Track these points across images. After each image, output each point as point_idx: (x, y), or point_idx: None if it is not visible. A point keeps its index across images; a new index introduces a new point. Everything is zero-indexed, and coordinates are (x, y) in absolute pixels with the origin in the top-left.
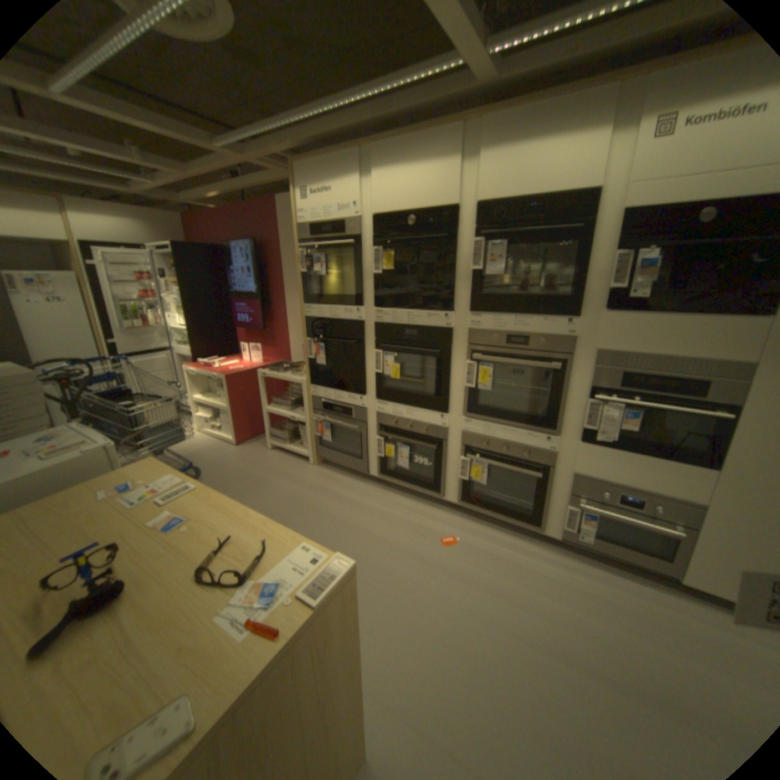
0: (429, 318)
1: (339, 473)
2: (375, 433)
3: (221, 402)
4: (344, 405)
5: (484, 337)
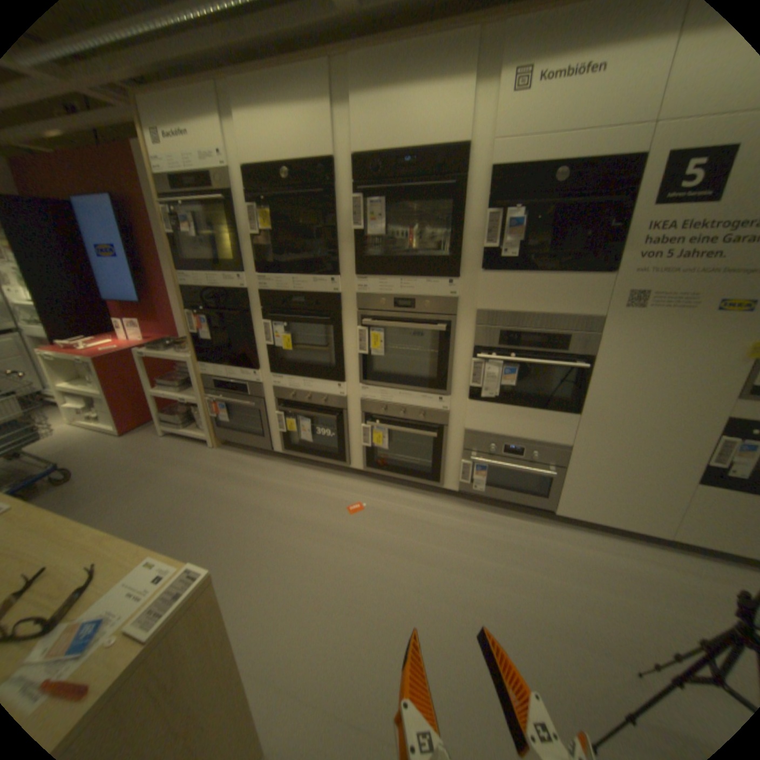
0: (314, 282)
1: (241, 453)
2: (274, 408)
3: (92, 388)
4: (237, 381)
5: (372, 302)
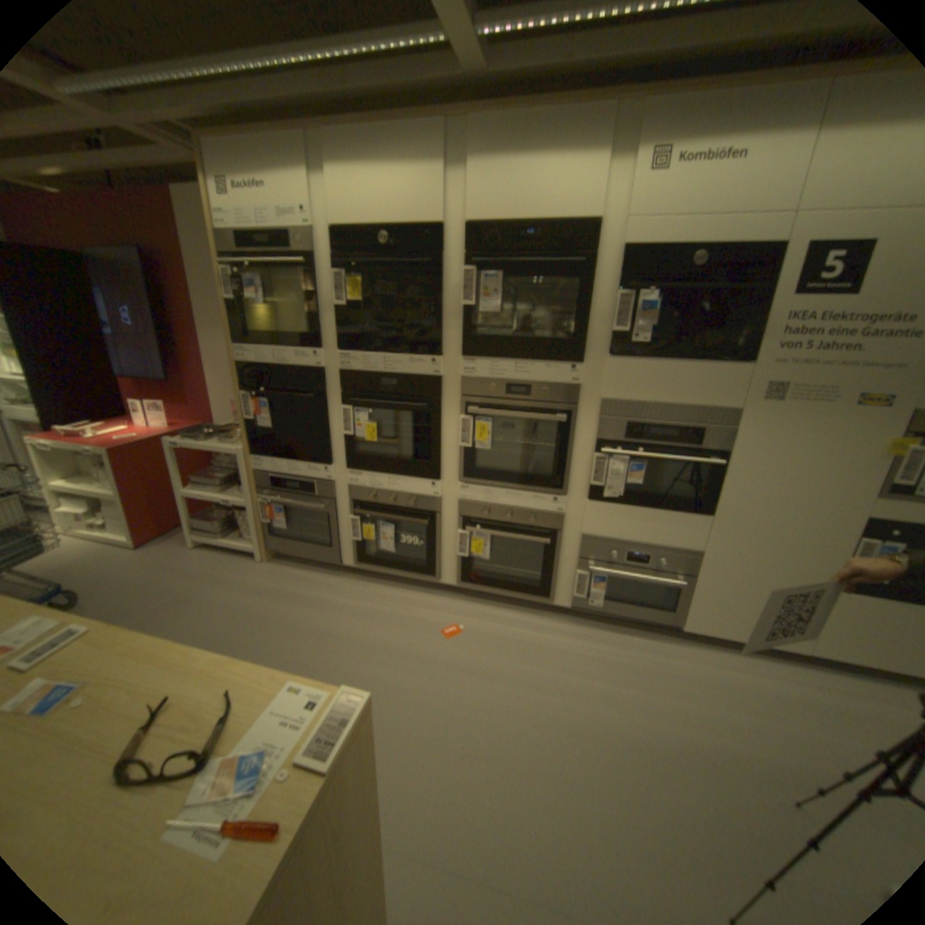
0: (412, 364)
1: (299, 568)
2: (347, 512)
3: (102, 488)
4: (302, 479)
5: (480, 387)
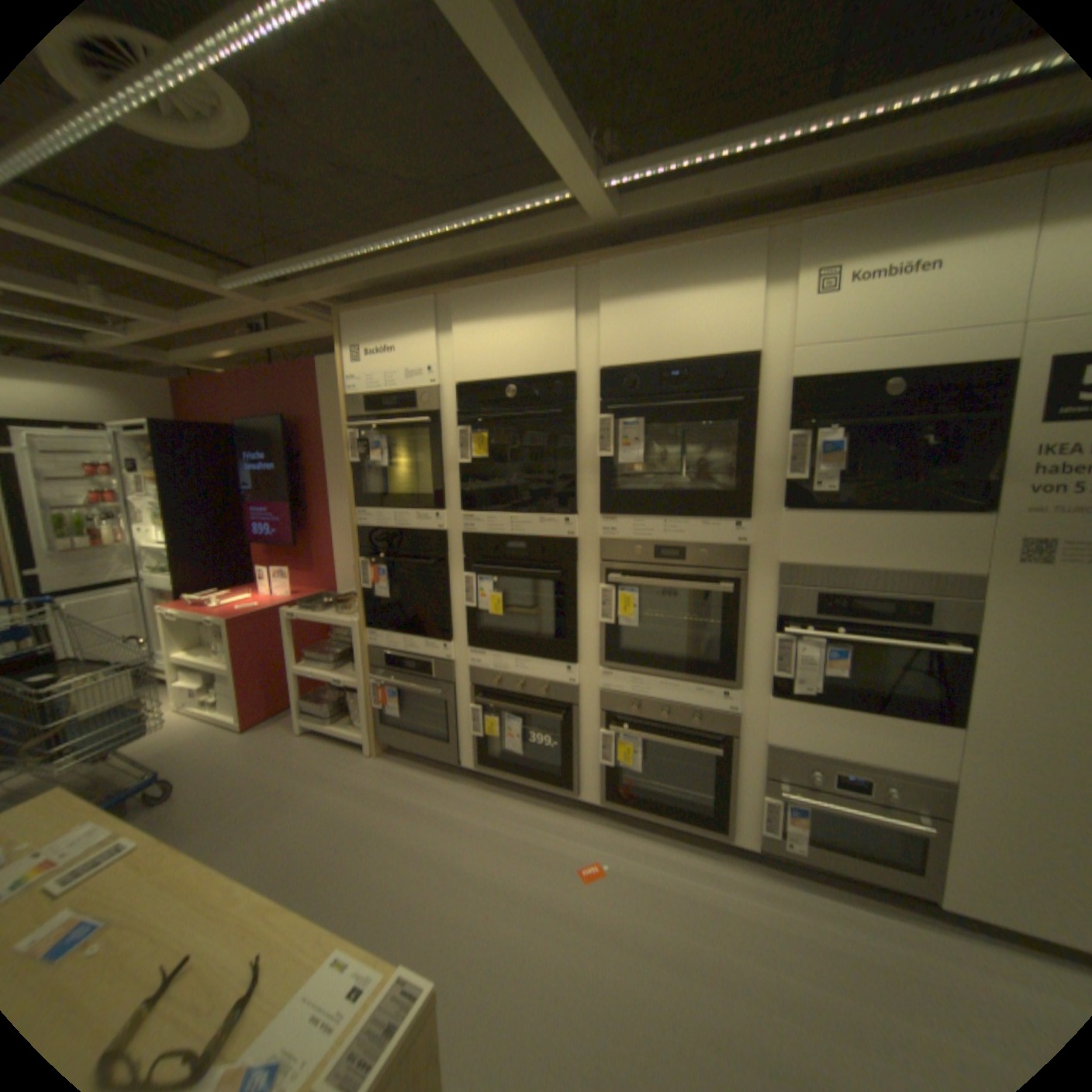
0: (542, 524)
1: (411, 768)
2: (468, 700)
3: (218, 662)
4: (418, 658)
5: (623, 550)
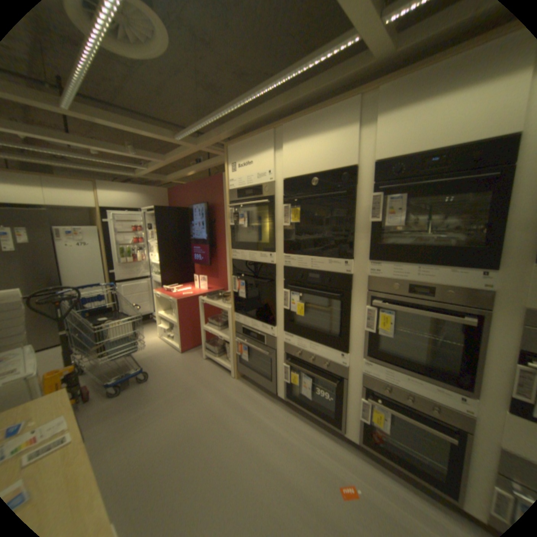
0: (330, 263)
1: (253, 389)
2: (283, 360)
3: (174, 318)
4: (259, 332)
5: (385, 284)
